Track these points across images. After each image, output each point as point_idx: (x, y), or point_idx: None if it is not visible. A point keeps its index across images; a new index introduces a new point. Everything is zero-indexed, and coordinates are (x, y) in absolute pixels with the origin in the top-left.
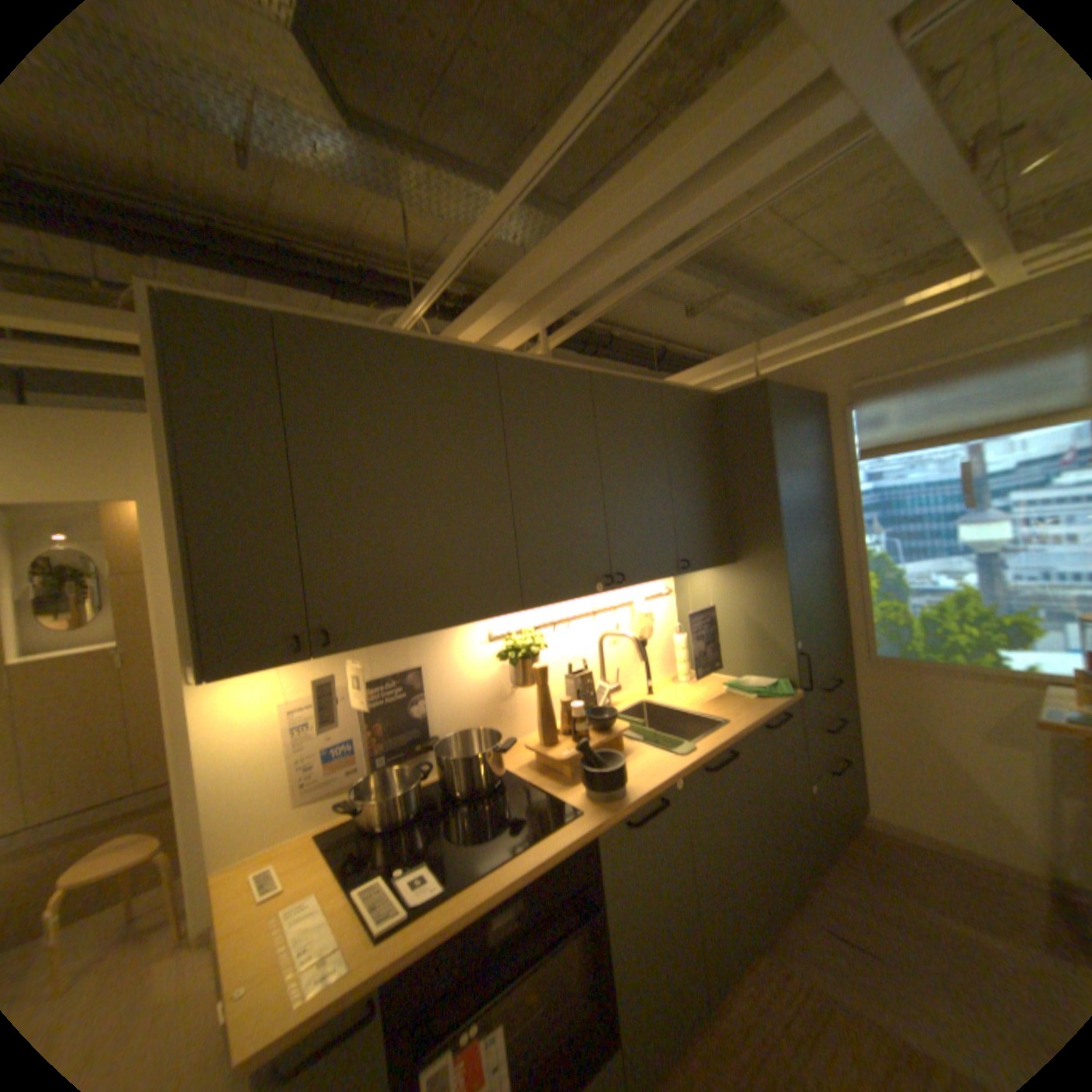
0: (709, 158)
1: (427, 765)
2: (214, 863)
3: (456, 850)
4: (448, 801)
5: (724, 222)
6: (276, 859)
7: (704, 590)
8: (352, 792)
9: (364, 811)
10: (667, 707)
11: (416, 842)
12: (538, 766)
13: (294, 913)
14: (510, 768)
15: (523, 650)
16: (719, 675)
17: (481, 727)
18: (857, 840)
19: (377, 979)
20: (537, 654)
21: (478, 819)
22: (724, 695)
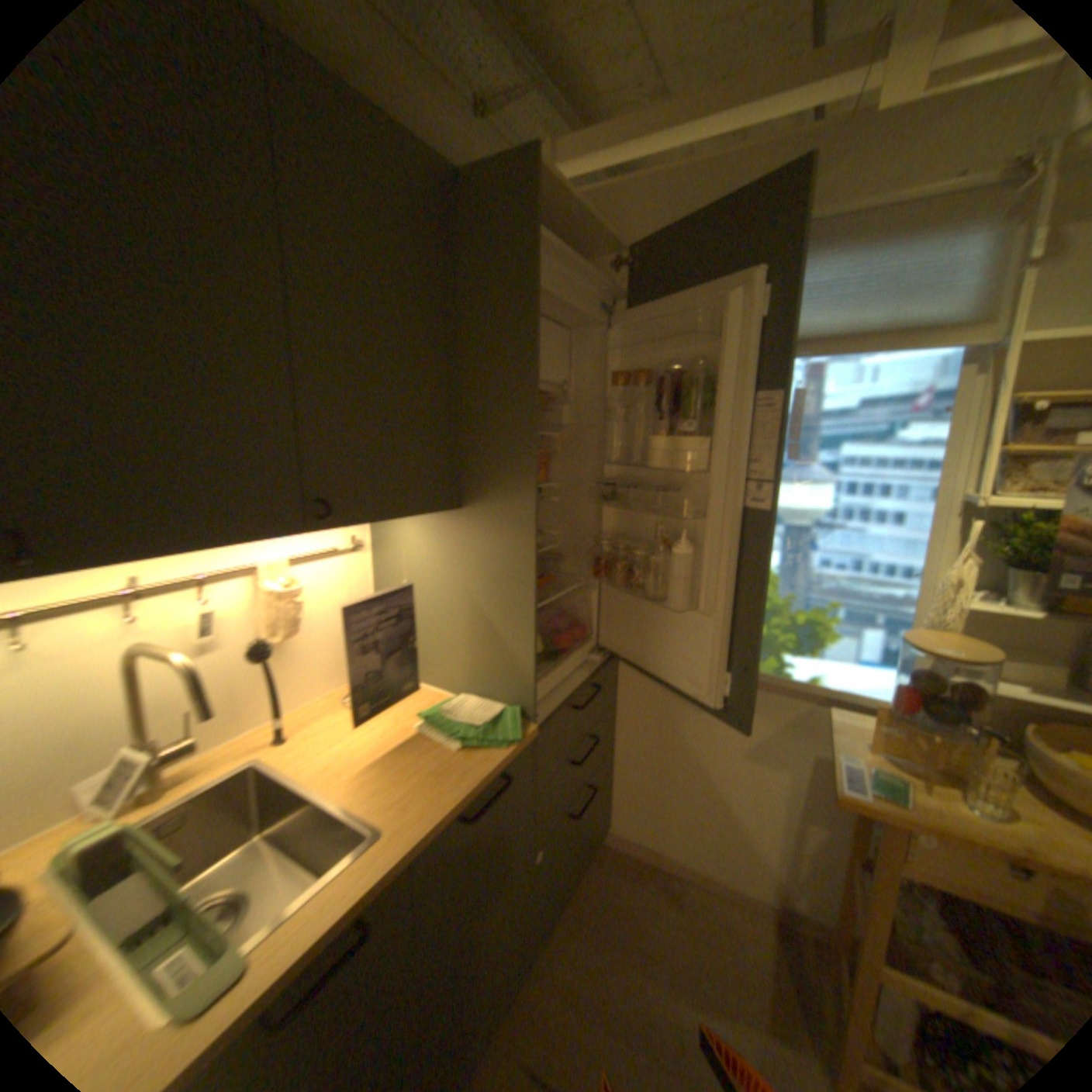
0: None
1: None
2: None
3: None
4: None
5: None
6: None
7: (414, 550)
8: None
9: None
10: (285, 785)
11: None
12: None
13: None
14: None
15: None
16: (427, 687)
17: None
18: (591, 869)
19: None
20: None
21: None
22: (412, 741)
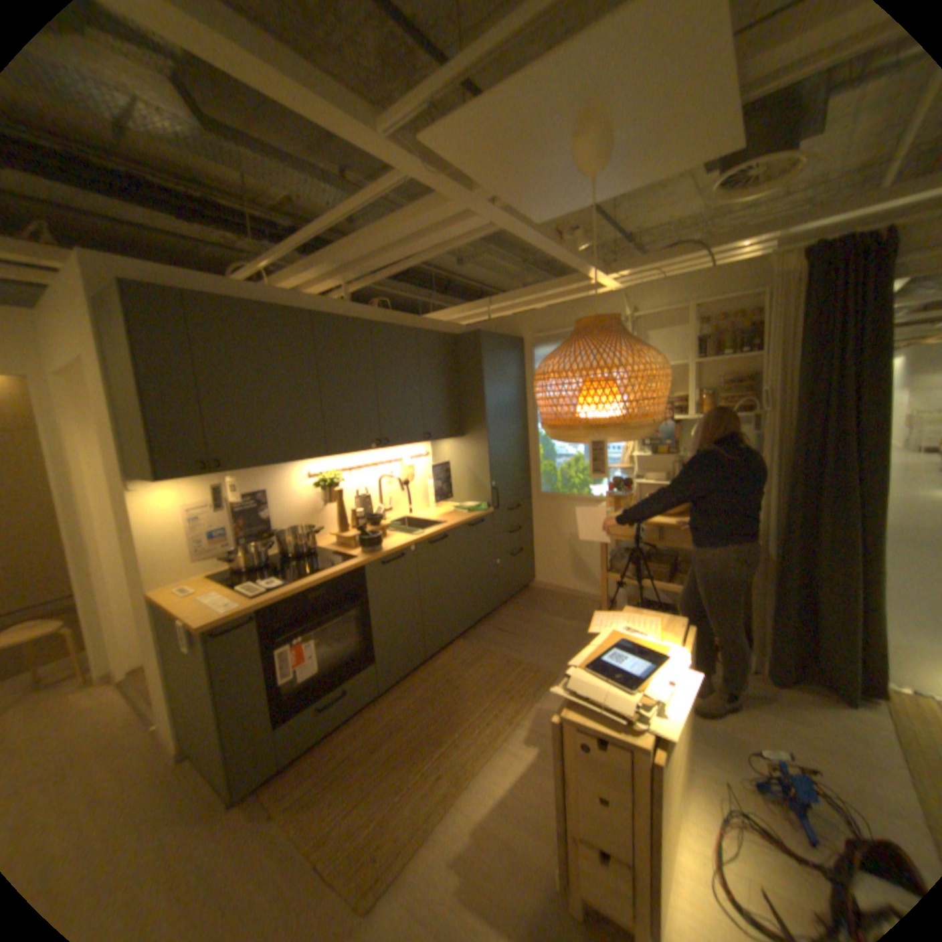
0: (423, 230)
1: (270, 544)
2: (146, 589)
3: (288, 575)
4: (283, 561)
5: (442, 249)
6: (183, 587)
7: (446, 454)
8: (225, 556)
9: (234, 564)
10: (417, 519)
11: (265, 576)
12: (336, 545)
13: (203, 600)
14: (320, 547)
15: (329, 484)
16: (453, 504)
17: (302, 526)
18: (526, 593)
19: (253, 609)
20: (337, 486)
21: (300, 564)
22: (451, 512)
